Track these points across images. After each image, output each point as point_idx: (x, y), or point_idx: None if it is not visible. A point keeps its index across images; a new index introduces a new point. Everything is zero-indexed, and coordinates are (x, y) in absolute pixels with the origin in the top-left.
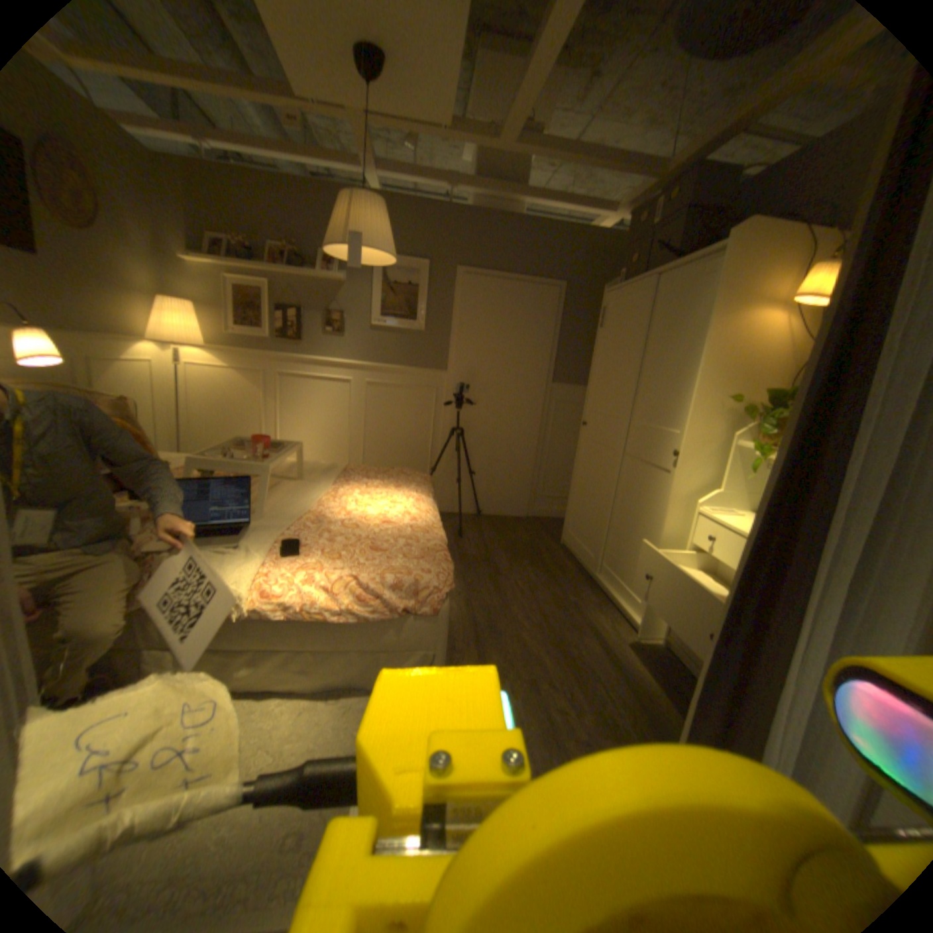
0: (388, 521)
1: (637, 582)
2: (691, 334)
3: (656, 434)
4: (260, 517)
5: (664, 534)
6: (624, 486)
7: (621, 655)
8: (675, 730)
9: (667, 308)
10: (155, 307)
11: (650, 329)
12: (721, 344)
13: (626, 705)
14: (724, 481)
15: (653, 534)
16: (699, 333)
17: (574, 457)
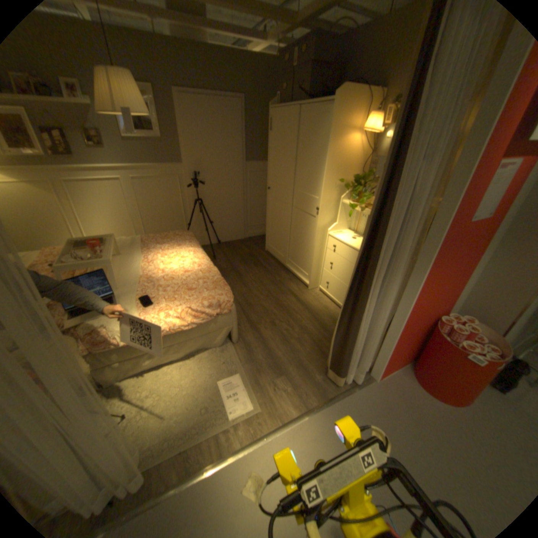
0: (188, 271)
1: (305, 266)
2: (319, 146)
3: (306, 198)
4: (115, 288)
5: (315, 246)
6: (294, 222)
7: (303, 299)
8: (326, 322)
9: (305, 127)
10: None
11: (298, 138)
12: (333, 154)
13: (309, 319)
14: (337, 219)
15: (310, 245)
16: (323, 147)
17: (263, 202)
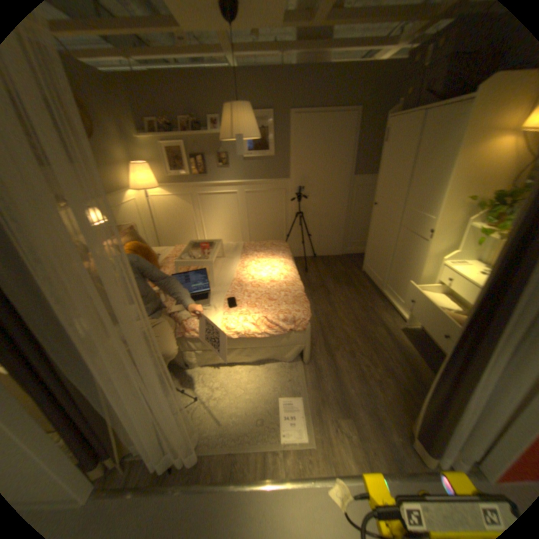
0: (274, 281)
1: (407, 297)
2: (446, 156)
3: (420, 217)
4: (214, 286)
5: (423, 275)
6: (400, 244)
7: (397, 336)
8: (424, 373)
9: (430, 135)
10: (132, 172)
11: (419, 148)
12: (465, 165)
13: (400, 362)
14: (461, 246)
15: (417, 273)
16: (451, 156)
17: (369, 218)
